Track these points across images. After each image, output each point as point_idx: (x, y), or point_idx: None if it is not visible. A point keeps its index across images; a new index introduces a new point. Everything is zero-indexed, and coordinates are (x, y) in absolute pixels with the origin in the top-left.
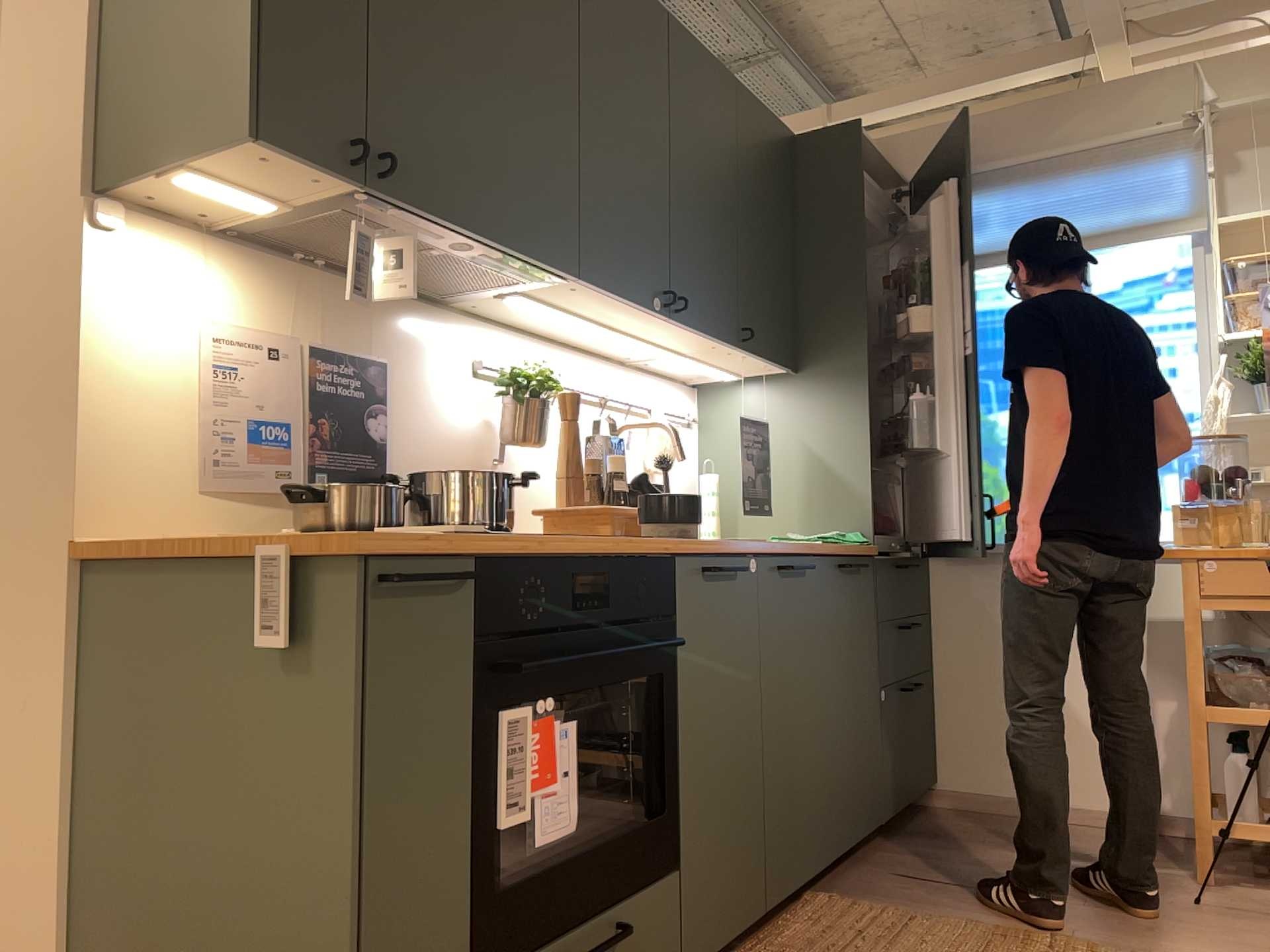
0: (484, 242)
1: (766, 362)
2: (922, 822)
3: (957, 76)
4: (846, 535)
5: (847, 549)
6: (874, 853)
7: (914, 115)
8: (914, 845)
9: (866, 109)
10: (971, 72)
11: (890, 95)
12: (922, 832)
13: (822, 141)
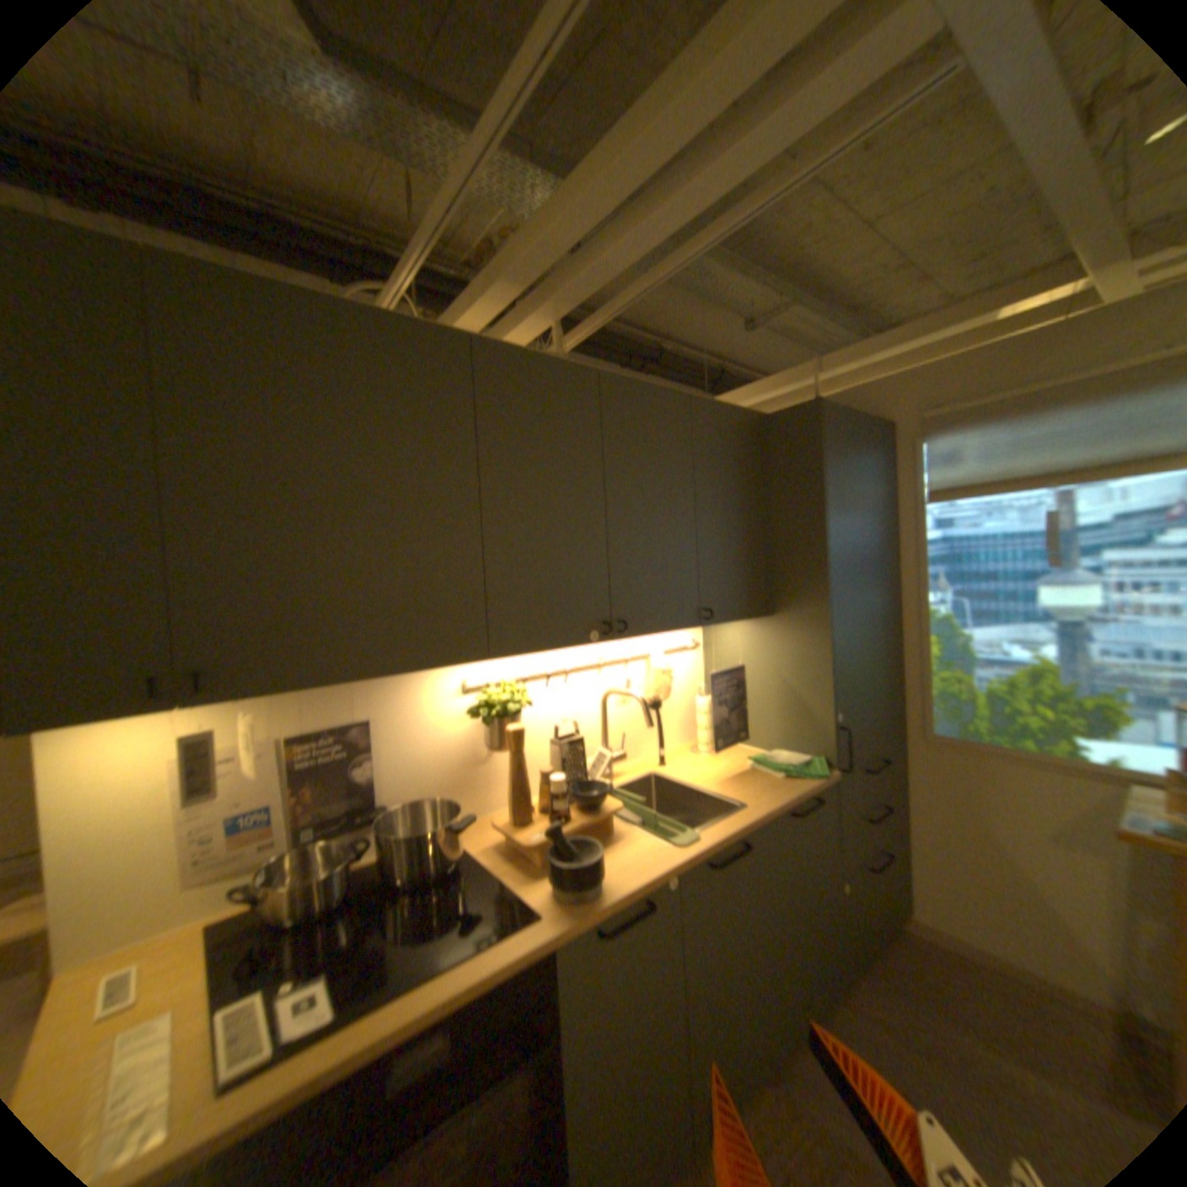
0: (364, 677)
1: (736, 620)
2: (892, 963)
3: (936, 316)
4: (810, 761)
5: (802, 790)
6: (838, 1012)
7: (896, 354)
8: (876, 1004)
9: (850, 356)
10: (950, 310)
11: (871, 340)
12: (889, 980)
13: (788, 416)
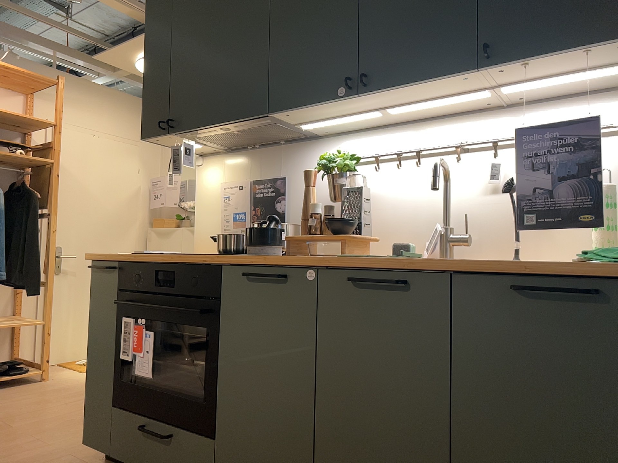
0: (220, 125)
1: (575, 53)
2: None
3: None
4: None
5: (567, 268)
6: None
7: None
8: None
9: None
10: None
11: None
12: None
13: None
